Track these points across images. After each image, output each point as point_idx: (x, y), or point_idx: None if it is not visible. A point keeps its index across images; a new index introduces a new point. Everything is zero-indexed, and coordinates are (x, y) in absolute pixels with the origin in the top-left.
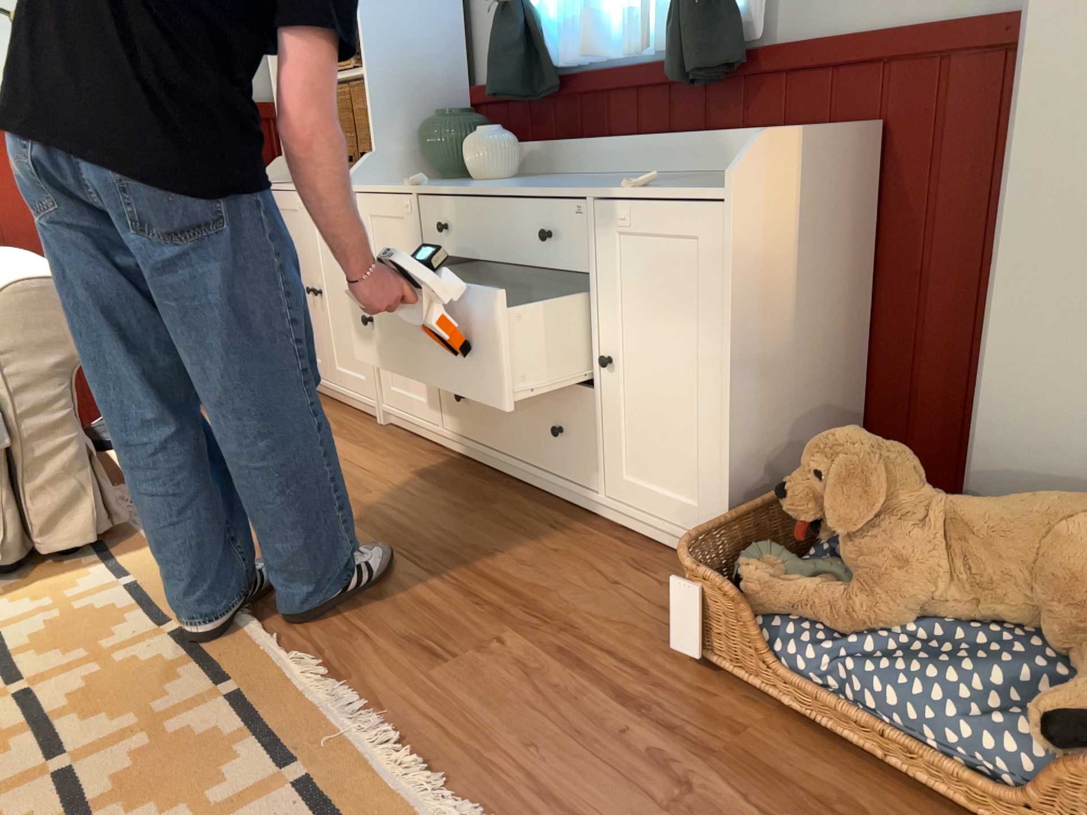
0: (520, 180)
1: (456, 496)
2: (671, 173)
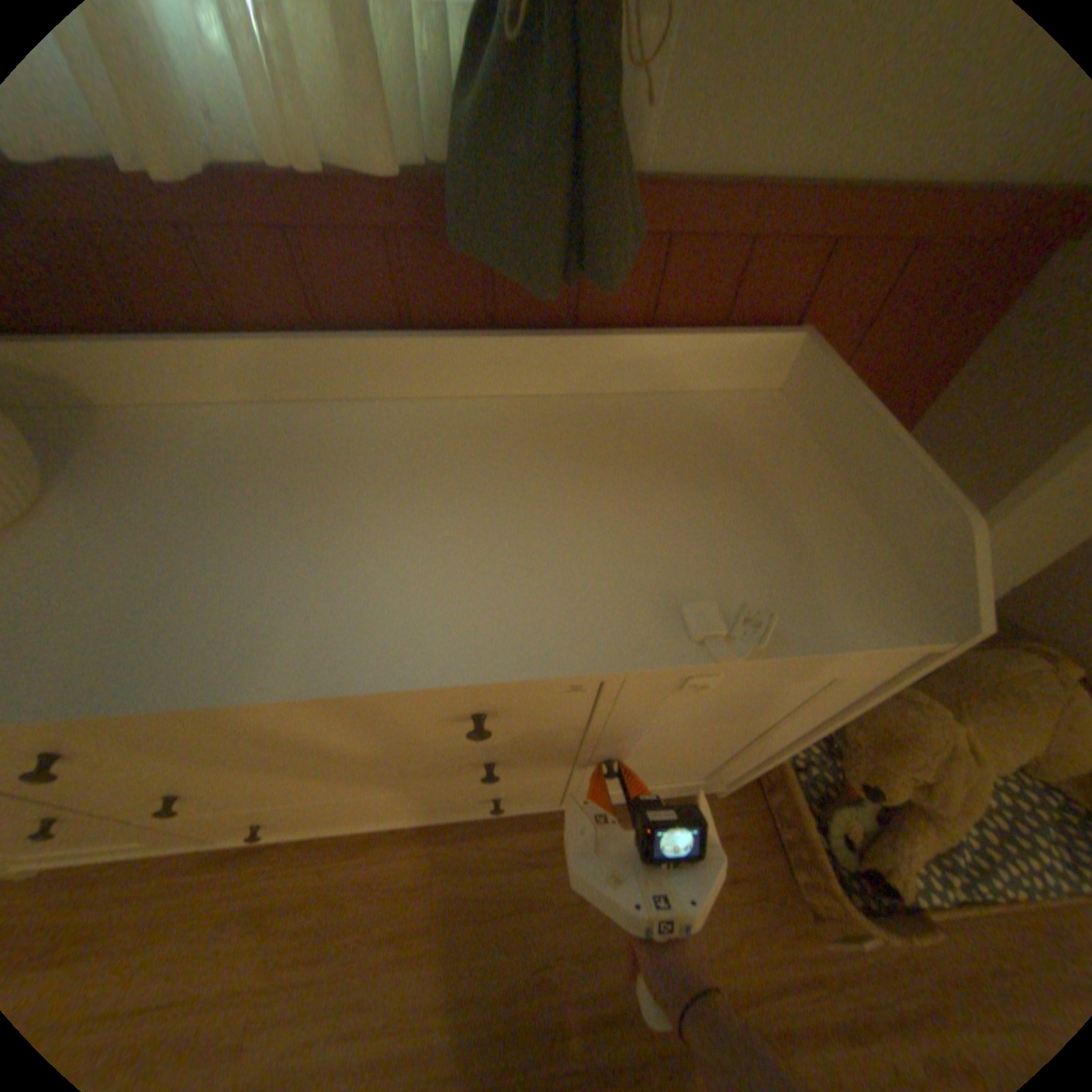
0: (104, 489)
1: (370, 919)
2: (455, 395)
